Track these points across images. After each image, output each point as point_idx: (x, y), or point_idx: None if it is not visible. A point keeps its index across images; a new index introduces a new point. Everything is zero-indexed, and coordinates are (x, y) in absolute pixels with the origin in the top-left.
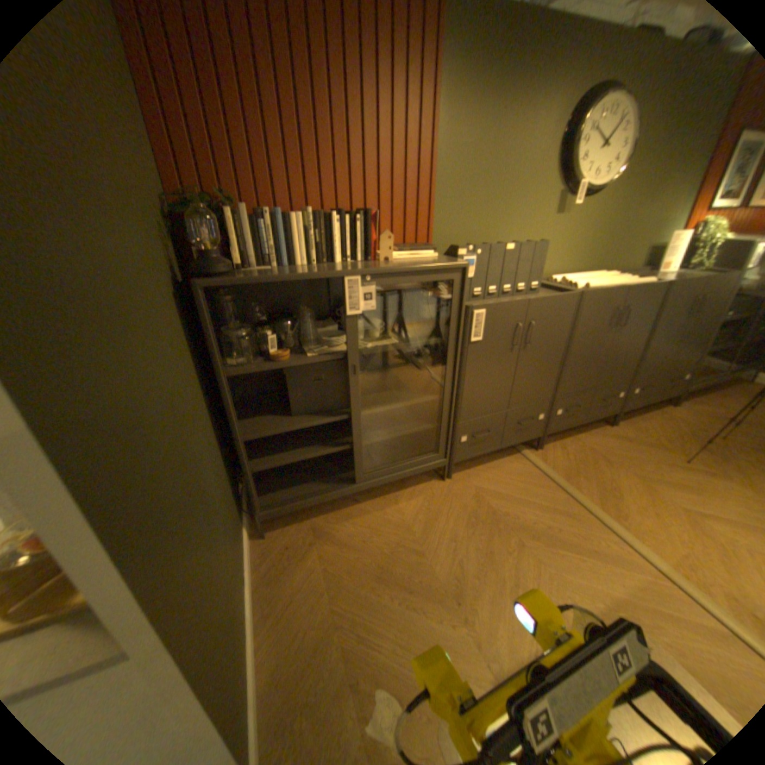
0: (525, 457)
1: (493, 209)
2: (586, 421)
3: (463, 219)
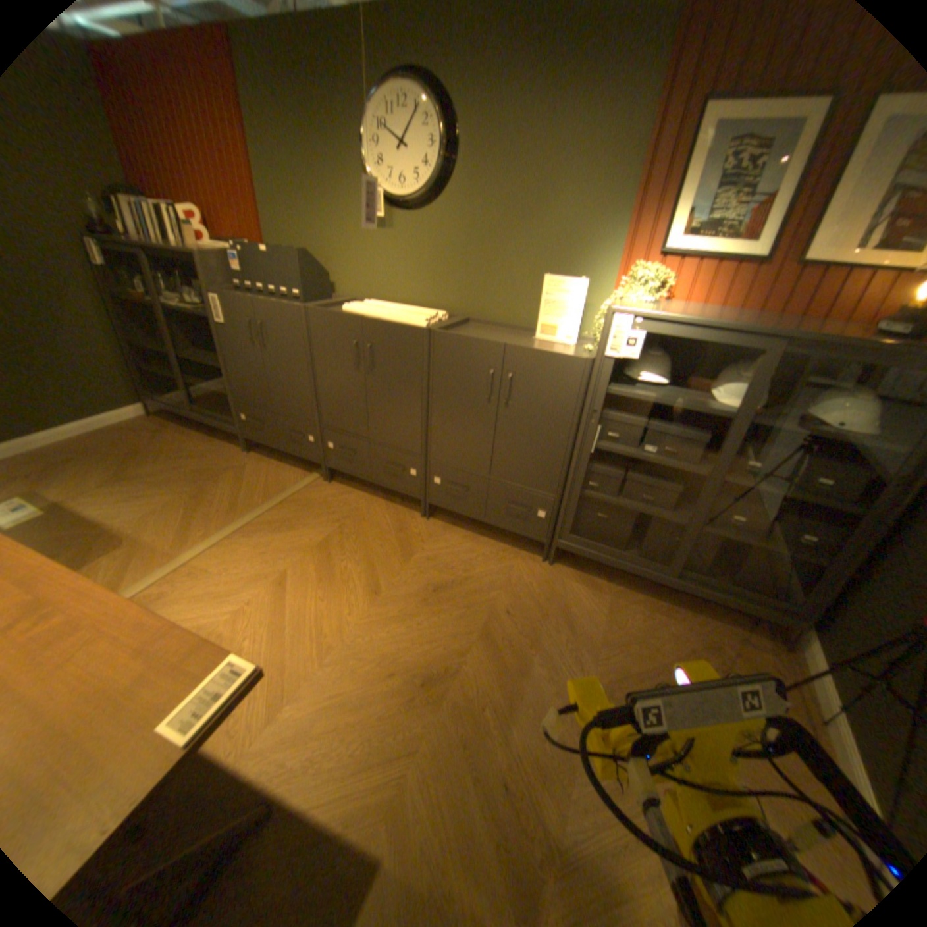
0: (307, 477)
1: (309, 216)
2: (372, 479)
3: (285, 223)
